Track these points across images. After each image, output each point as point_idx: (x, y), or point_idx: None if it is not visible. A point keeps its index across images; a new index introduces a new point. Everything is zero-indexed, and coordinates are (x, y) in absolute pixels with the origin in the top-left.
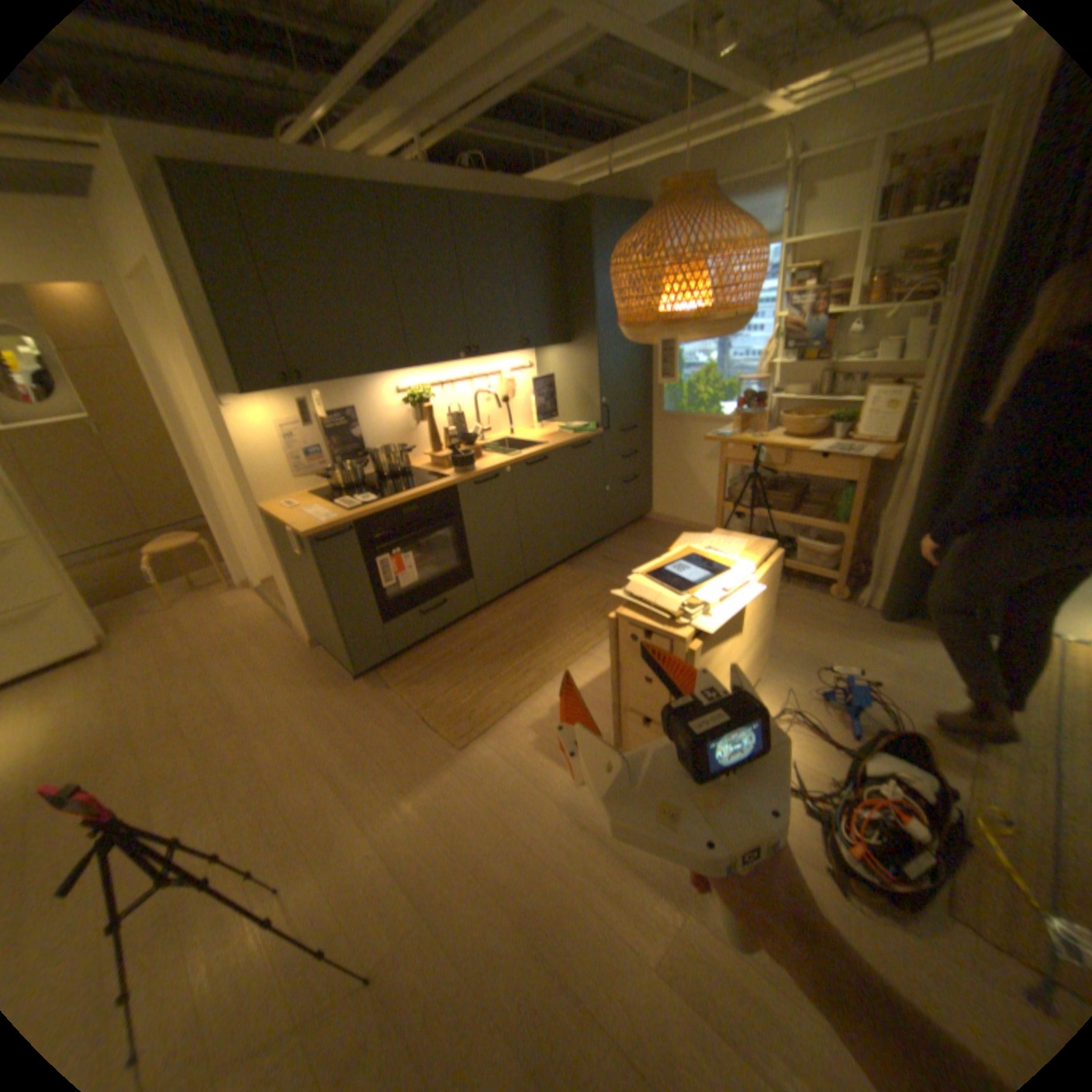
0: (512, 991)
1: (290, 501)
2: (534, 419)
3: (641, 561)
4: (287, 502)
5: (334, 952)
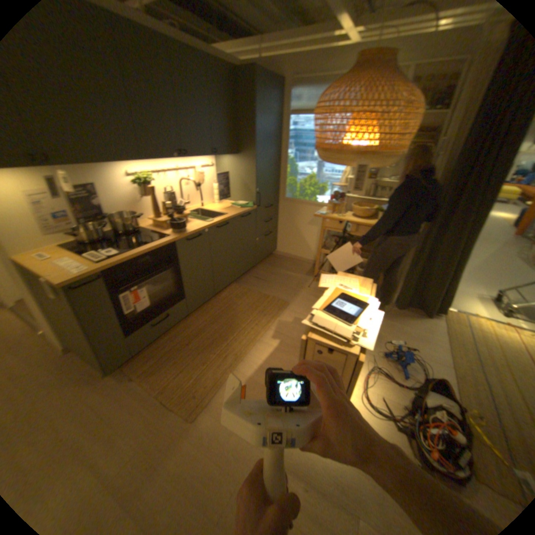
0: None
1: (43, 251)
2: (216, 197)
3: (277, 279)
4: (40, 252)
5: None
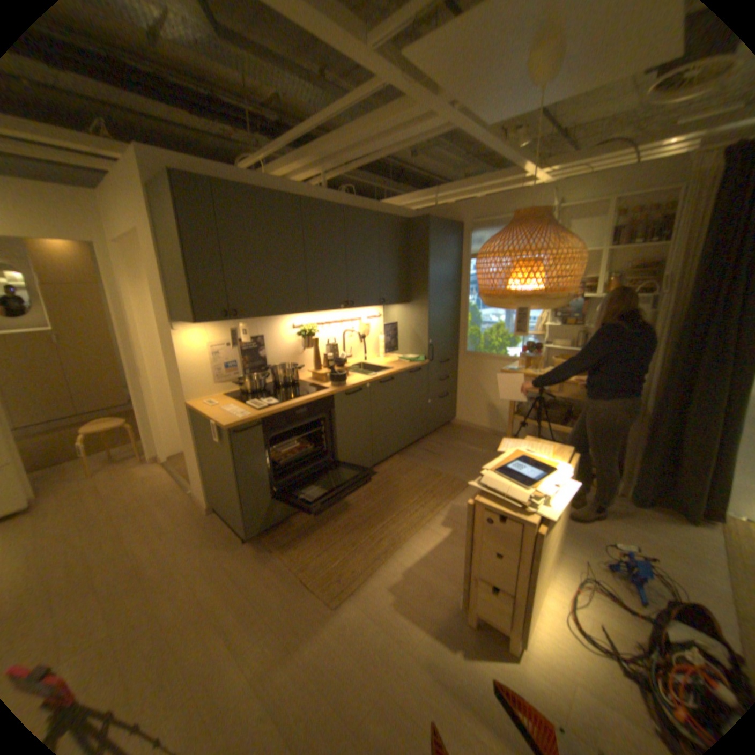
0: None
1: (210, 400)
2: (380, 351)
3: (453, 454)
4: (208, 400)
5: None
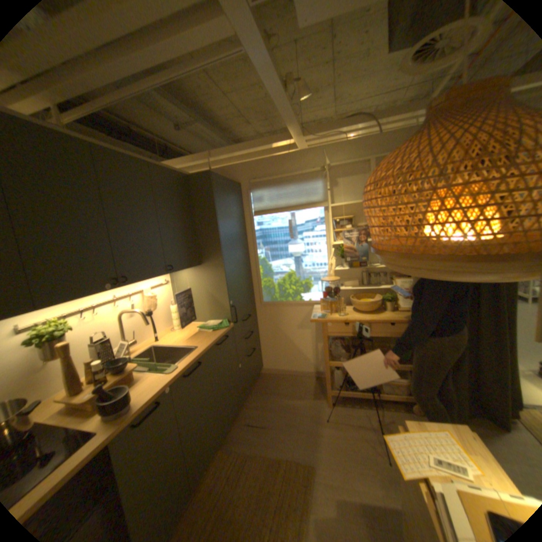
0: None
1: None
2: (175, 322)
3: (279, 419)
4: None
5: None
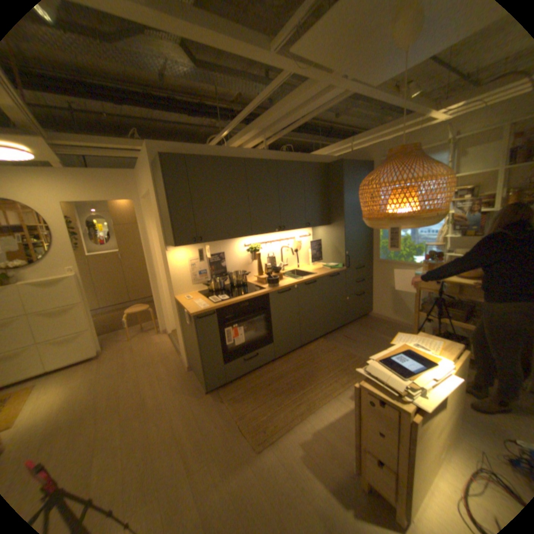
0: None
1: (189, 295)
2: (310, 260)
3: (368, 341)
4: (188, 295)
5: None
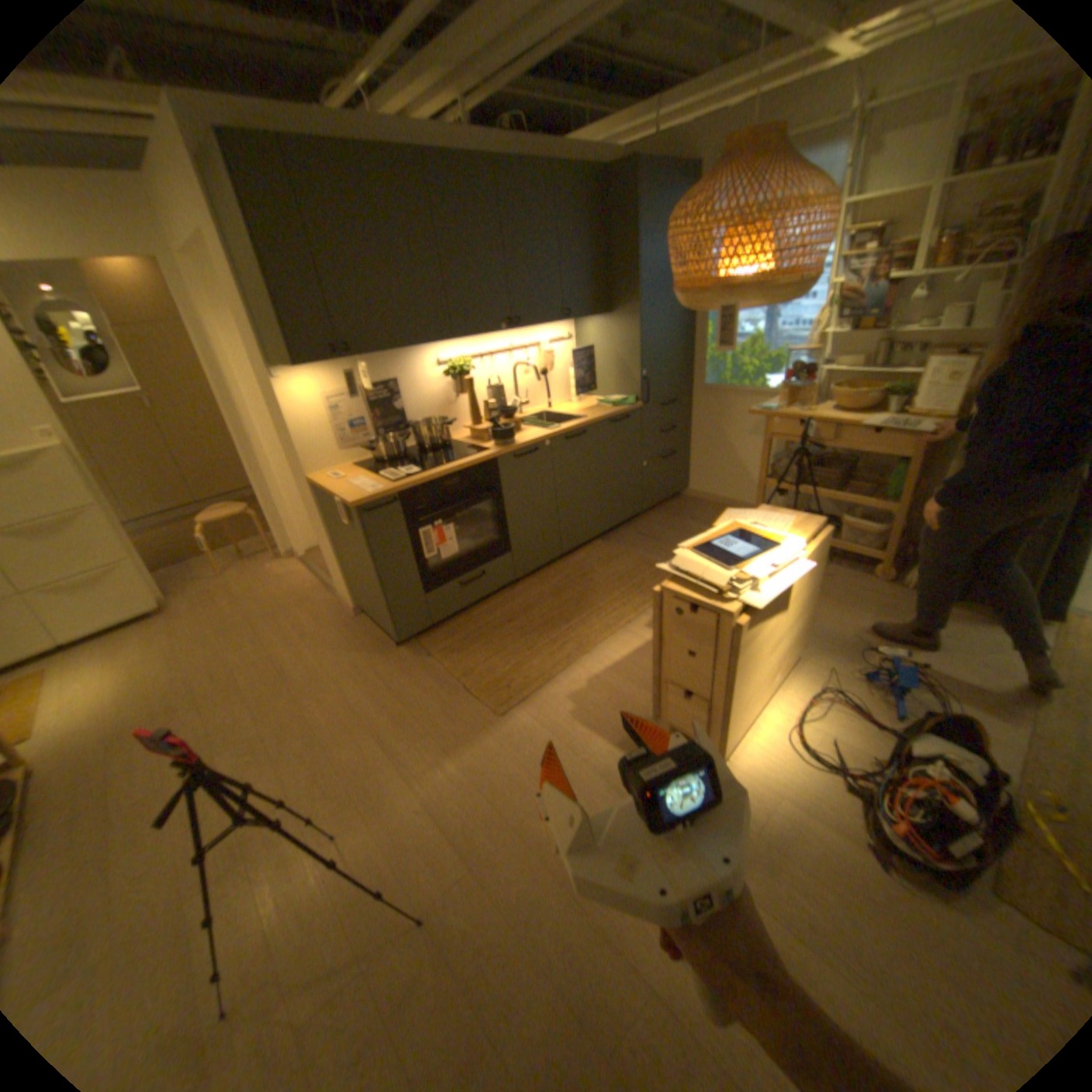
0: (556, 940)
1: (335, 472)
2: (571, 392)
3: (677, 538)
4: (332, 473)
5: (387, 895)
